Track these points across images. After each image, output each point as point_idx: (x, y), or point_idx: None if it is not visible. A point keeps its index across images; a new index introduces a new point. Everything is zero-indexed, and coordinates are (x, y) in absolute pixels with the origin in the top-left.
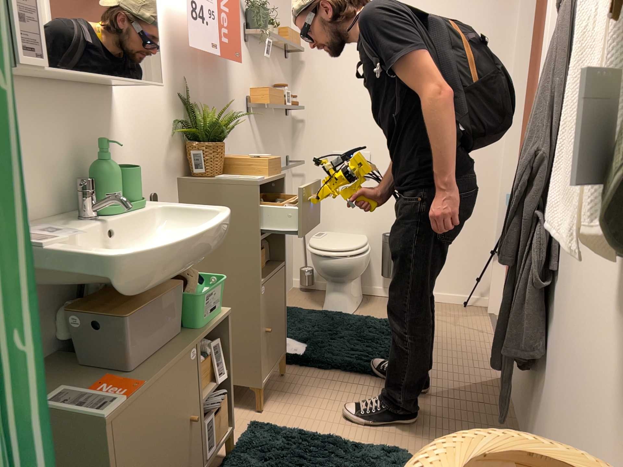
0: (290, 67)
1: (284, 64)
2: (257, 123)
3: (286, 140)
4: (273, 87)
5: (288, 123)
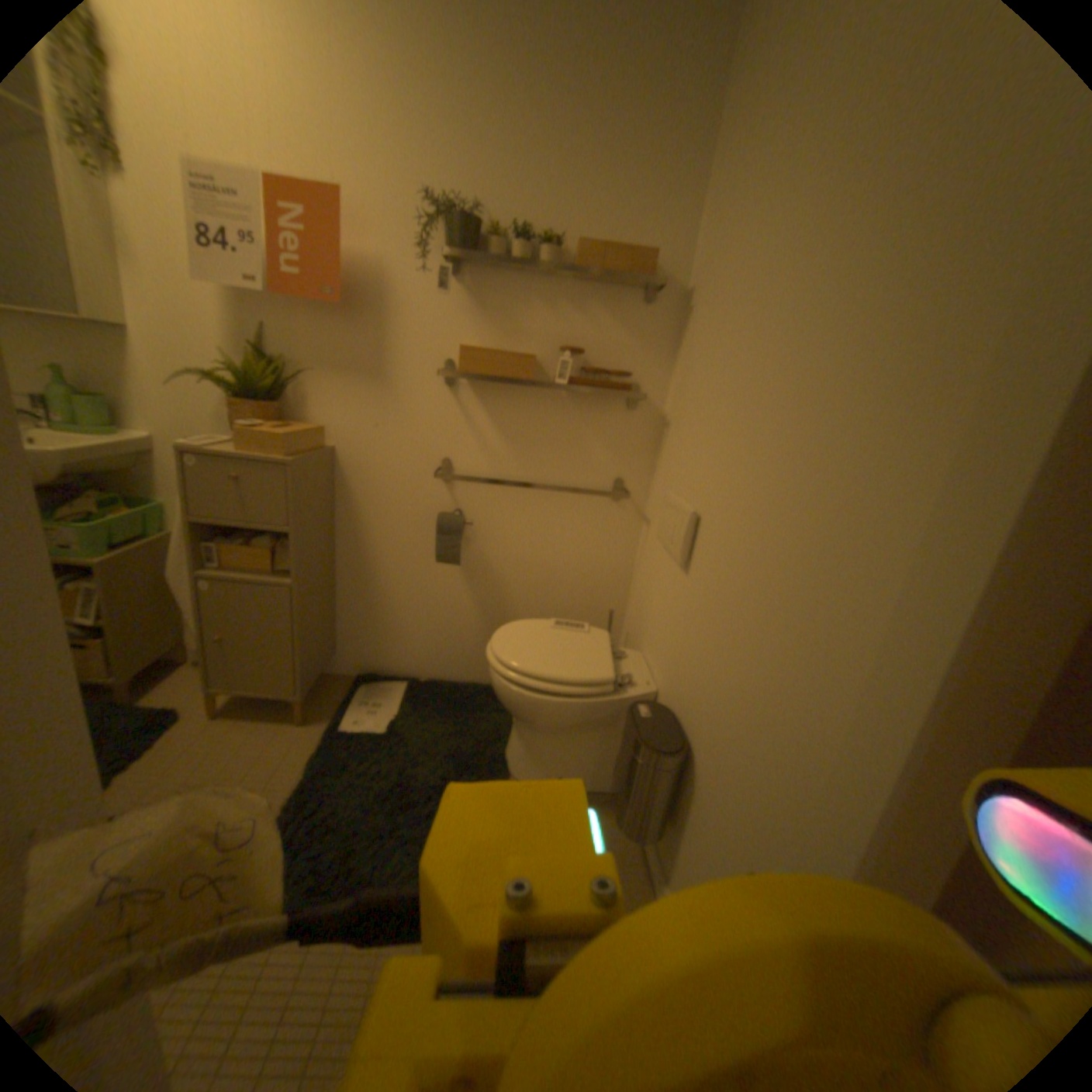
0: (673, 311)
1: (637, 306)
2: (487, 400)
3: (622, 447)
4: (571, 347)
5: (642, 419)
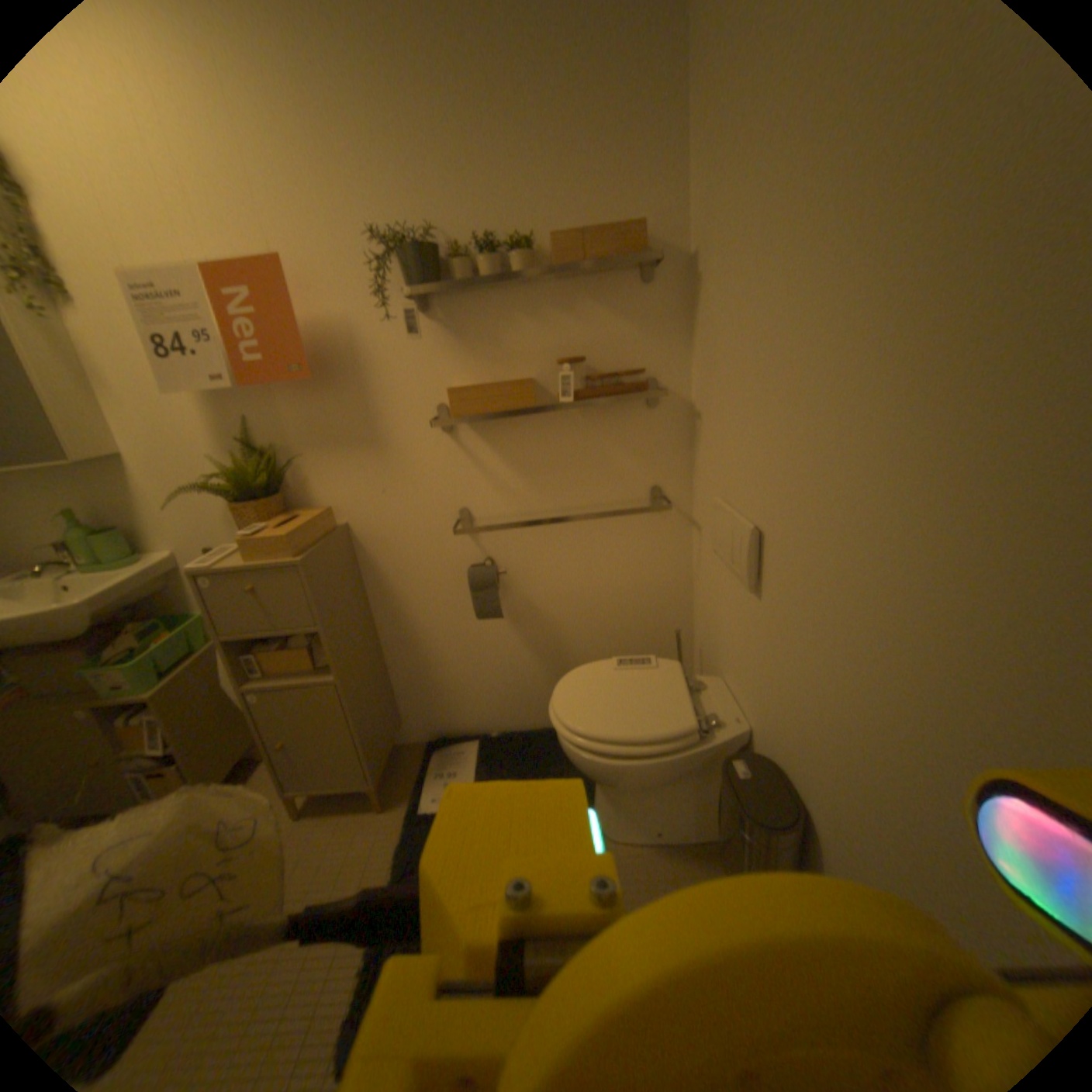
0: (677, 285)
1: (634, 291)
2: (491, 438)
3: (650, 452)
4: (569, 357)
5: (667, 417)
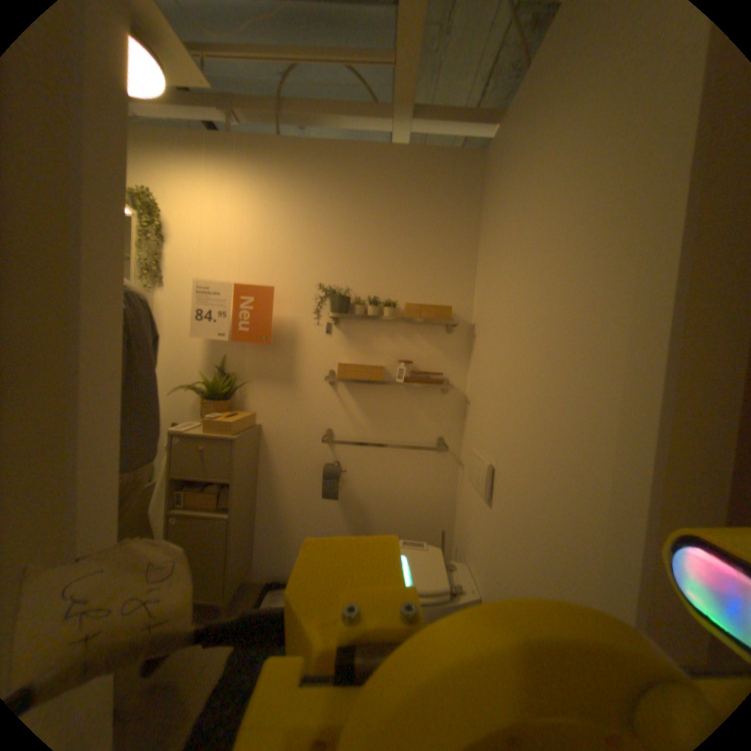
0: (463, 337)
1: (441, 335)
2: (353, 393)
3: (439, 417)
4: (403, 359)
5: (451, 400)
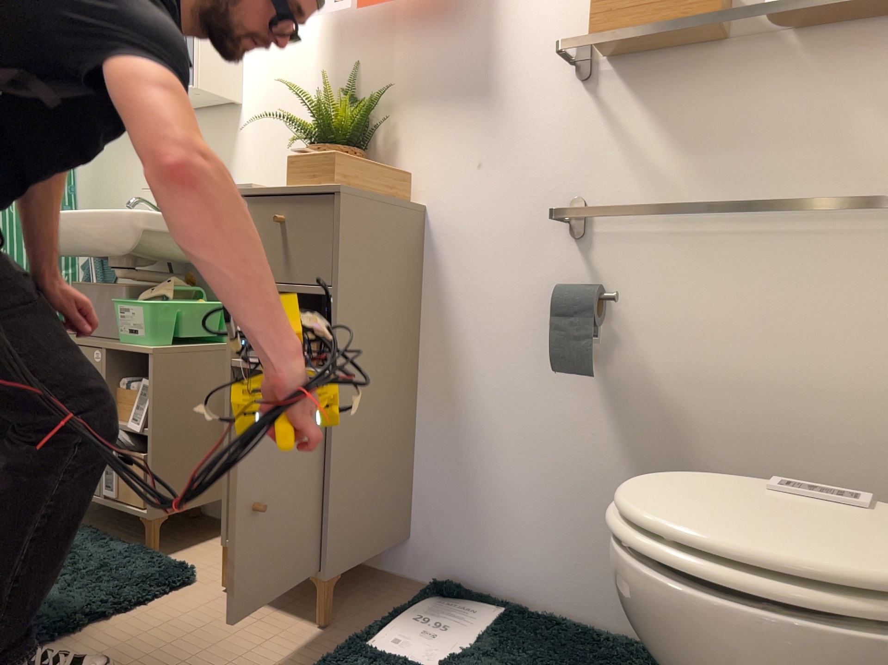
0: None
1: None
2: (636, 97)
3: None
4: None
5: None
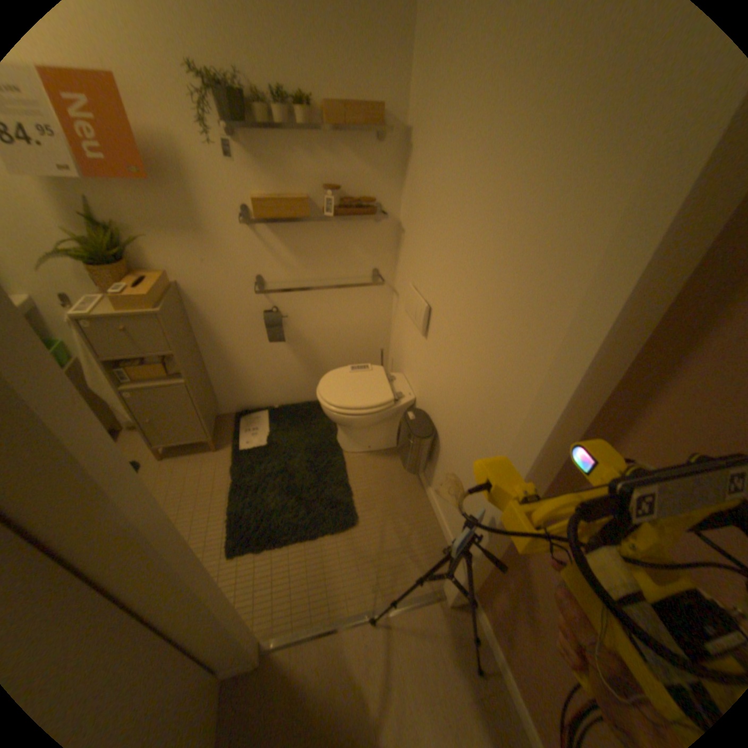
0: (396, 150)
1: (371, 149)
2: (277, 234)
3: (373, 251)
4: (329, 186)
5: (384, 231)
